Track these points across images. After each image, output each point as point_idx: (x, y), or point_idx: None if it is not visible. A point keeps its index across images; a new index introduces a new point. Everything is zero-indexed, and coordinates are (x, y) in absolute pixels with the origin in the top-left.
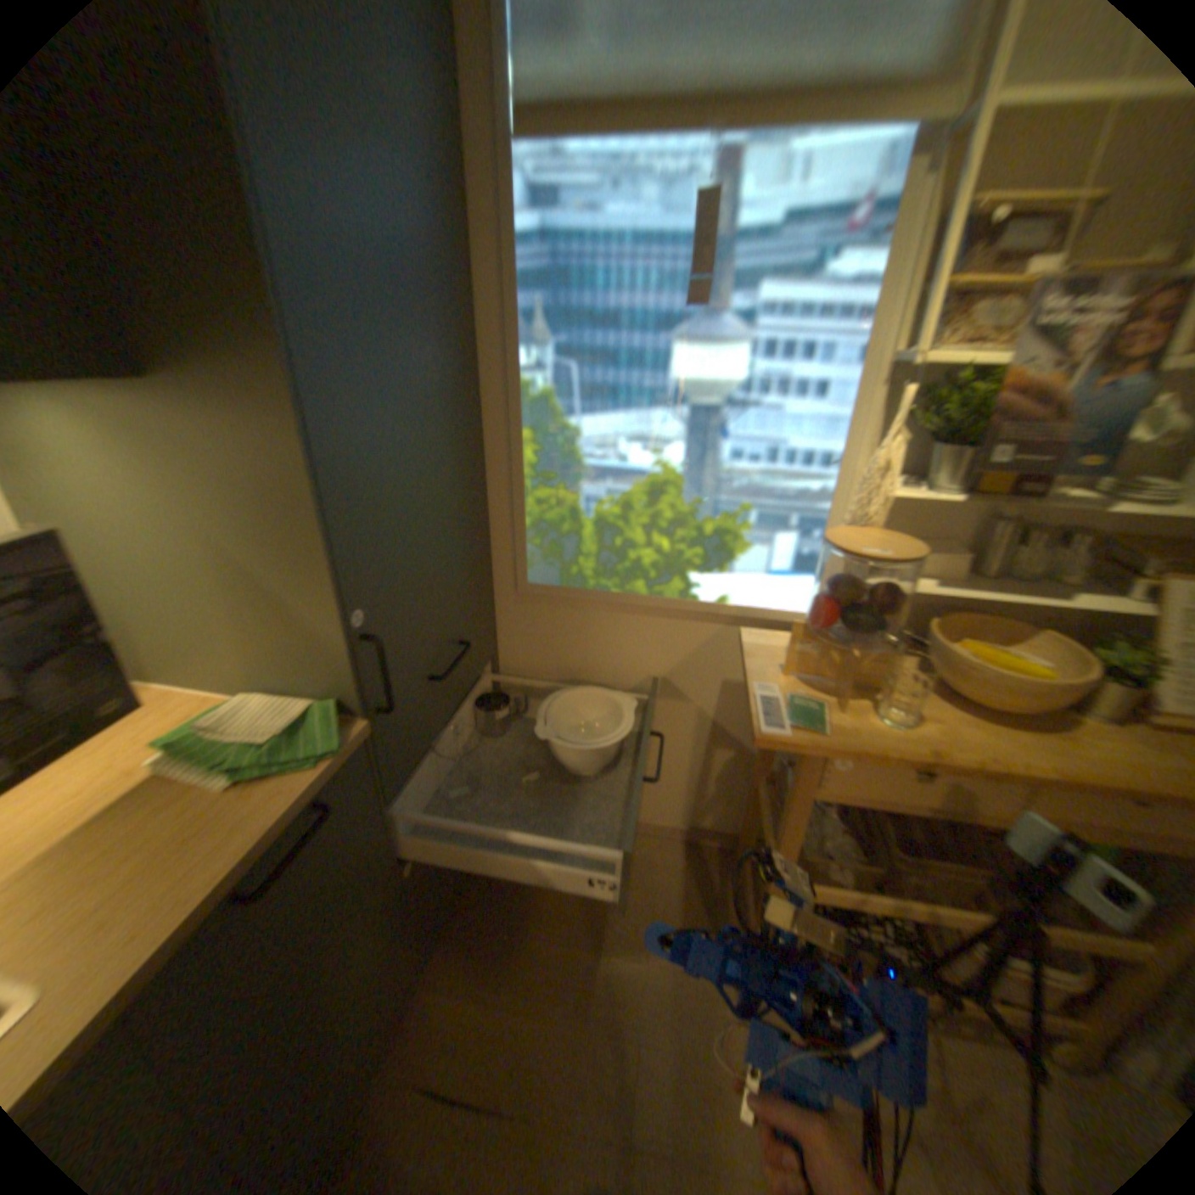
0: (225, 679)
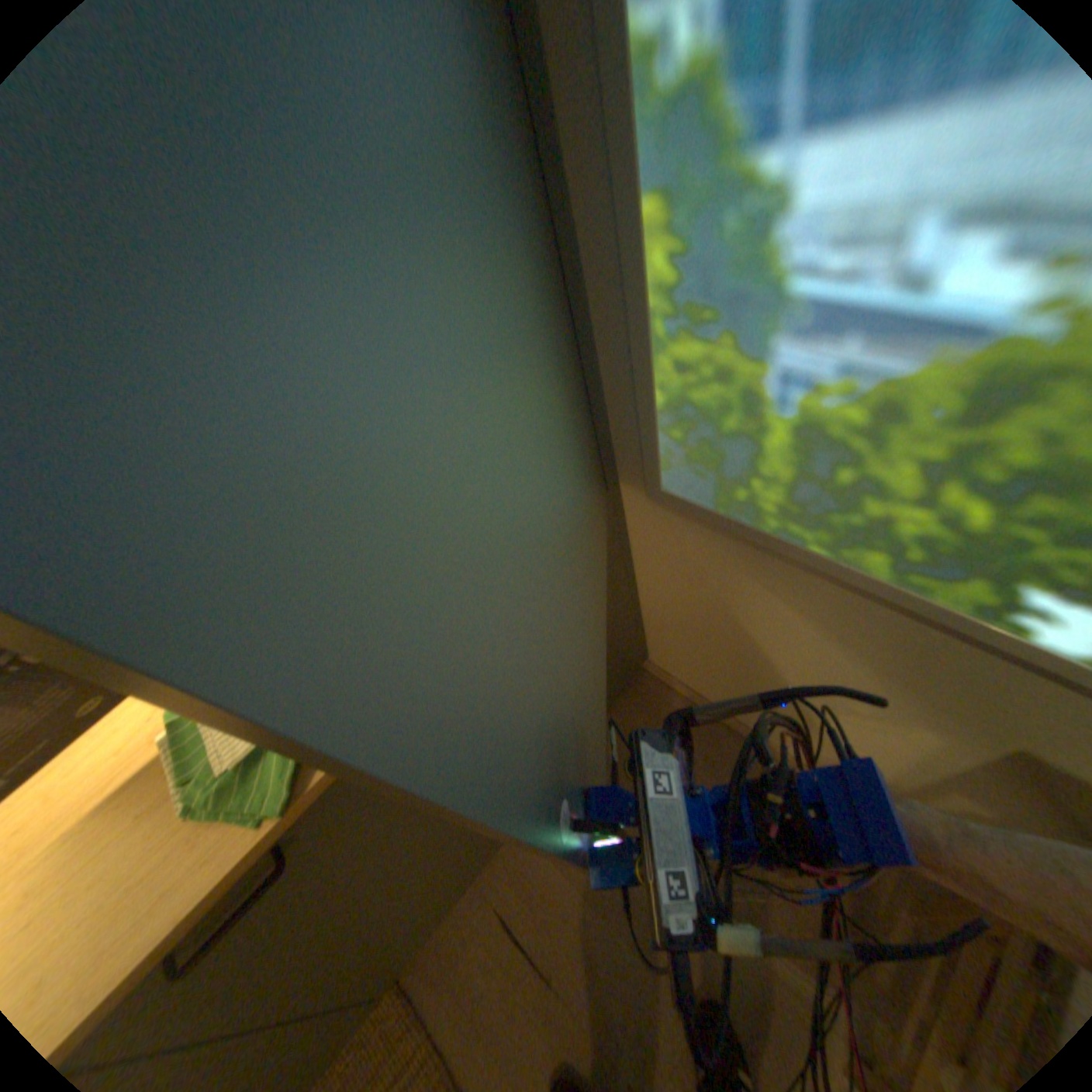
0: None
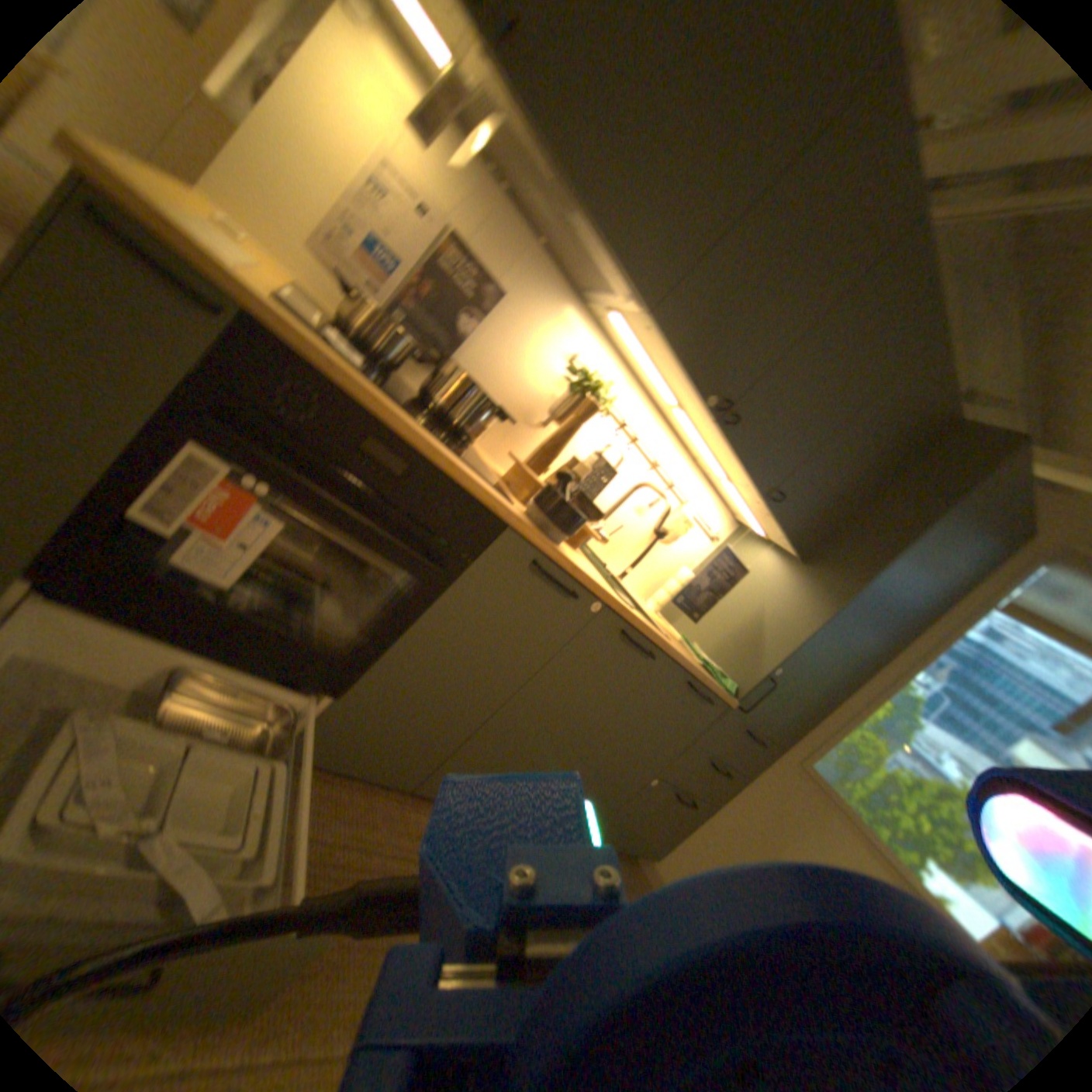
0: (698, 642)
